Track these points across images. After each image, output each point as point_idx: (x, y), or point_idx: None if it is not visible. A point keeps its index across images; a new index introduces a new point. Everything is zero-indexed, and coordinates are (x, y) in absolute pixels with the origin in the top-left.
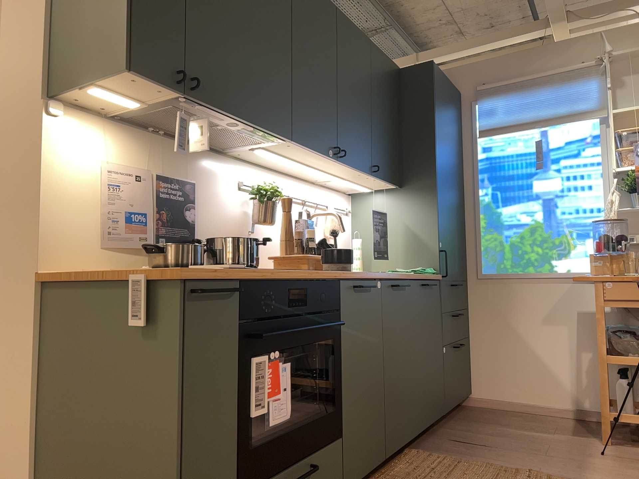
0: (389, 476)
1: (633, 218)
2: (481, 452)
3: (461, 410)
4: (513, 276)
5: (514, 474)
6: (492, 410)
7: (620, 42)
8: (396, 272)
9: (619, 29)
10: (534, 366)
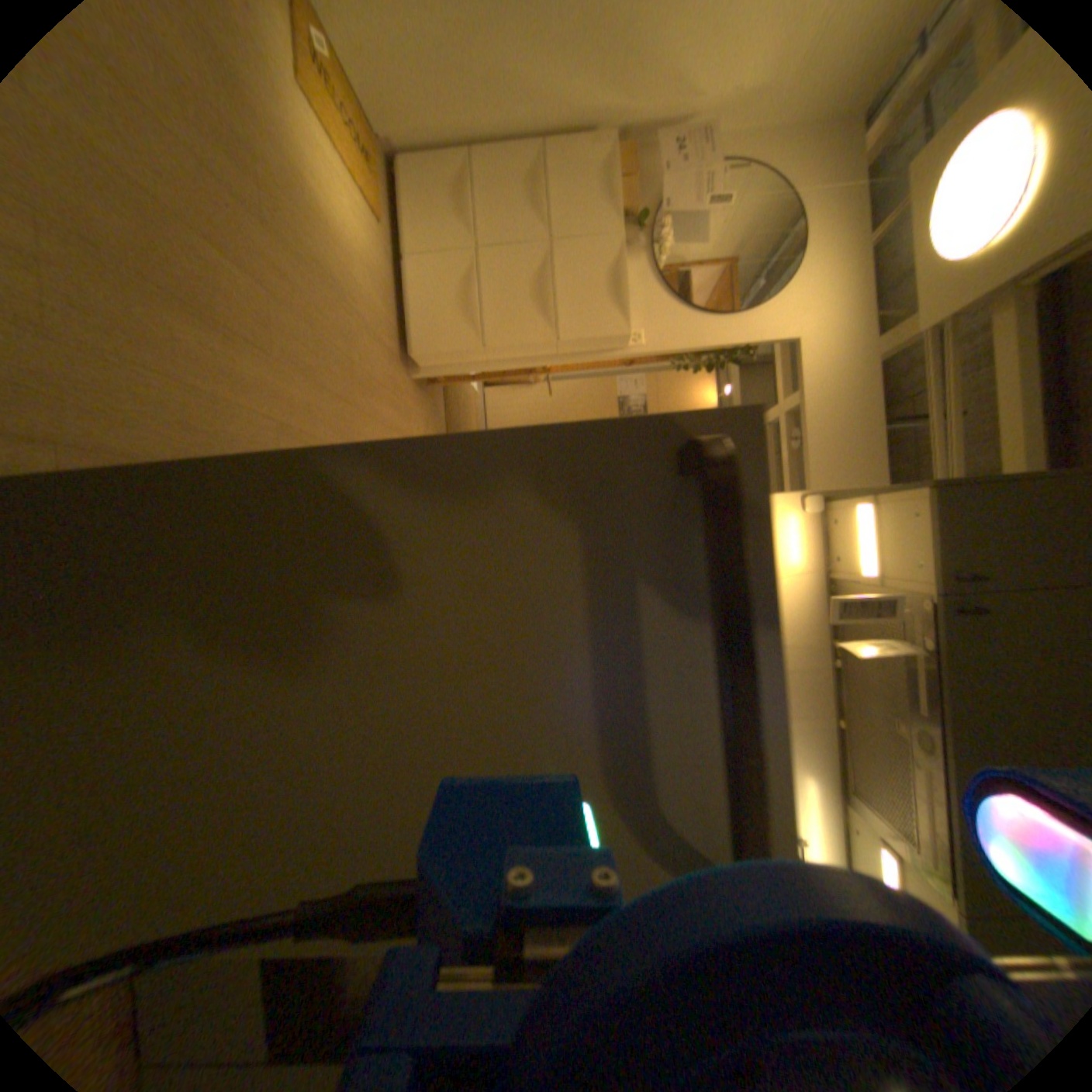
0: None
1: None
2: None
3: None
4: None
5: None
6: None
7: None
8: None
9: None
10: None
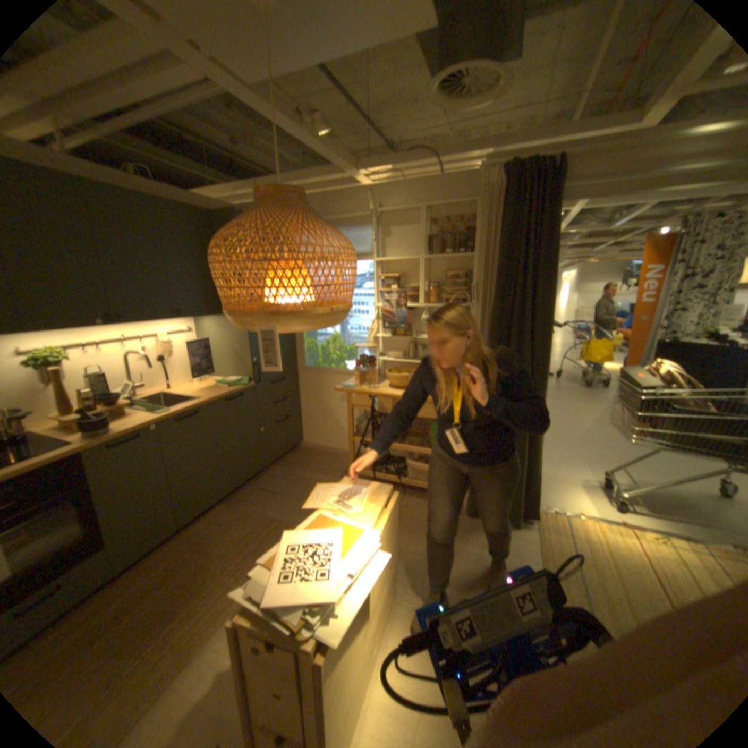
0: (182, 540)
1: (391, 339)
2: (268, 503)
3: (291, 455)
4: (323, 371)
5: (267, 528)
6: (311, 453)
7: (391, 196)
8: (218, 384)
9: (391, 185)
10: (336, 428)
